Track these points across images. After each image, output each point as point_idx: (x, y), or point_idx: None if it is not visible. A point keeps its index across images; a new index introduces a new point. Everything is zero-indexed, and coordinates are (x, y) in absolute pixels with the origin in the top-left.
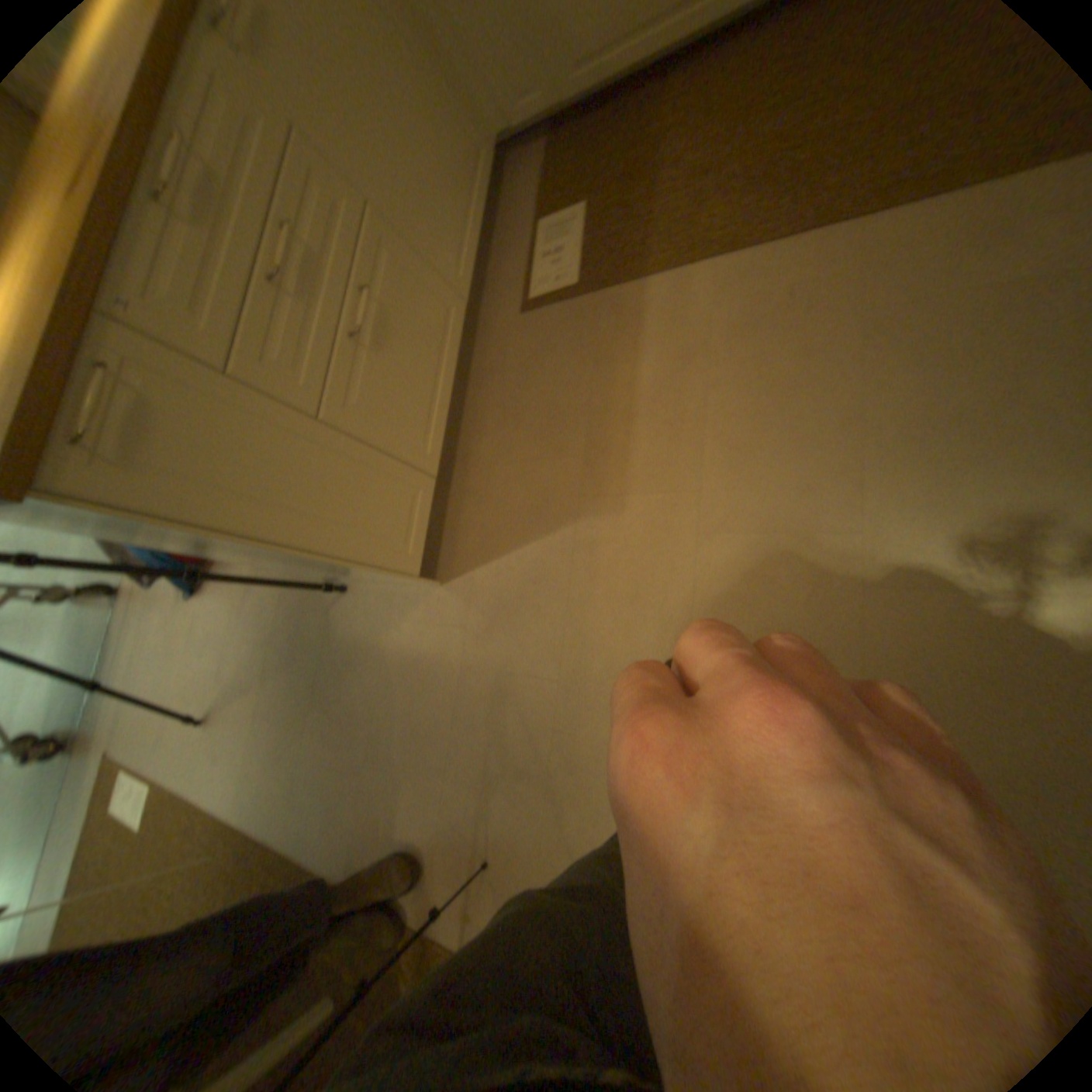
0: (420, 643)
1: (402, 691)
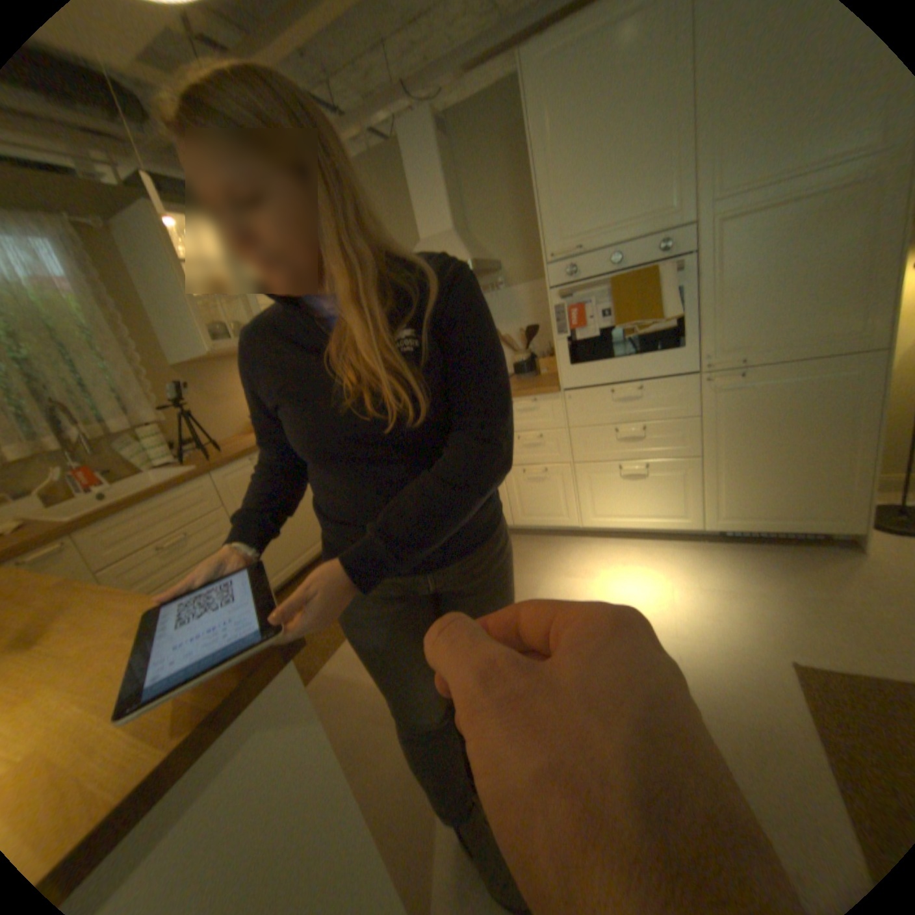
0: None
1: None
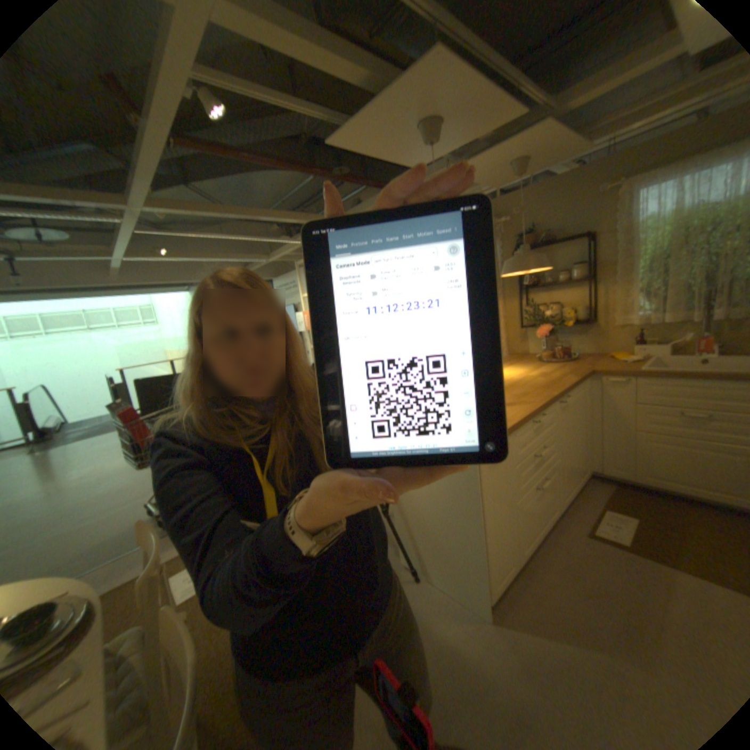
0: (462, 647)
1: (435, 667)
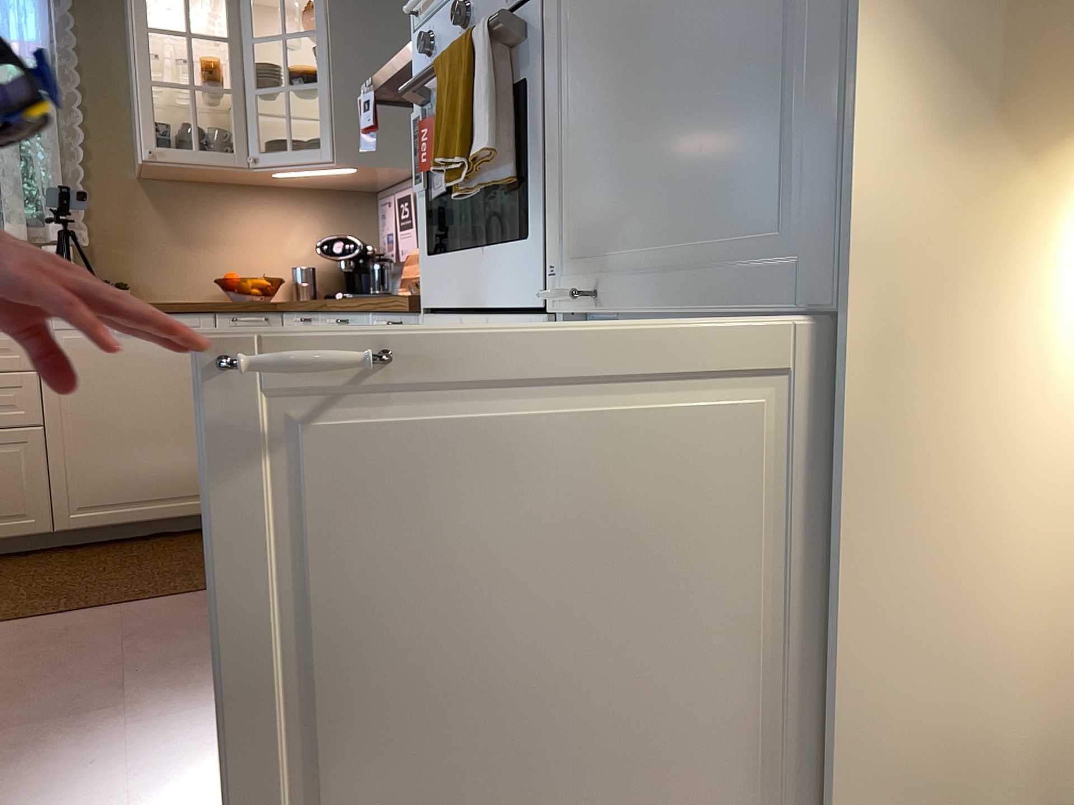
0: None
1: None
